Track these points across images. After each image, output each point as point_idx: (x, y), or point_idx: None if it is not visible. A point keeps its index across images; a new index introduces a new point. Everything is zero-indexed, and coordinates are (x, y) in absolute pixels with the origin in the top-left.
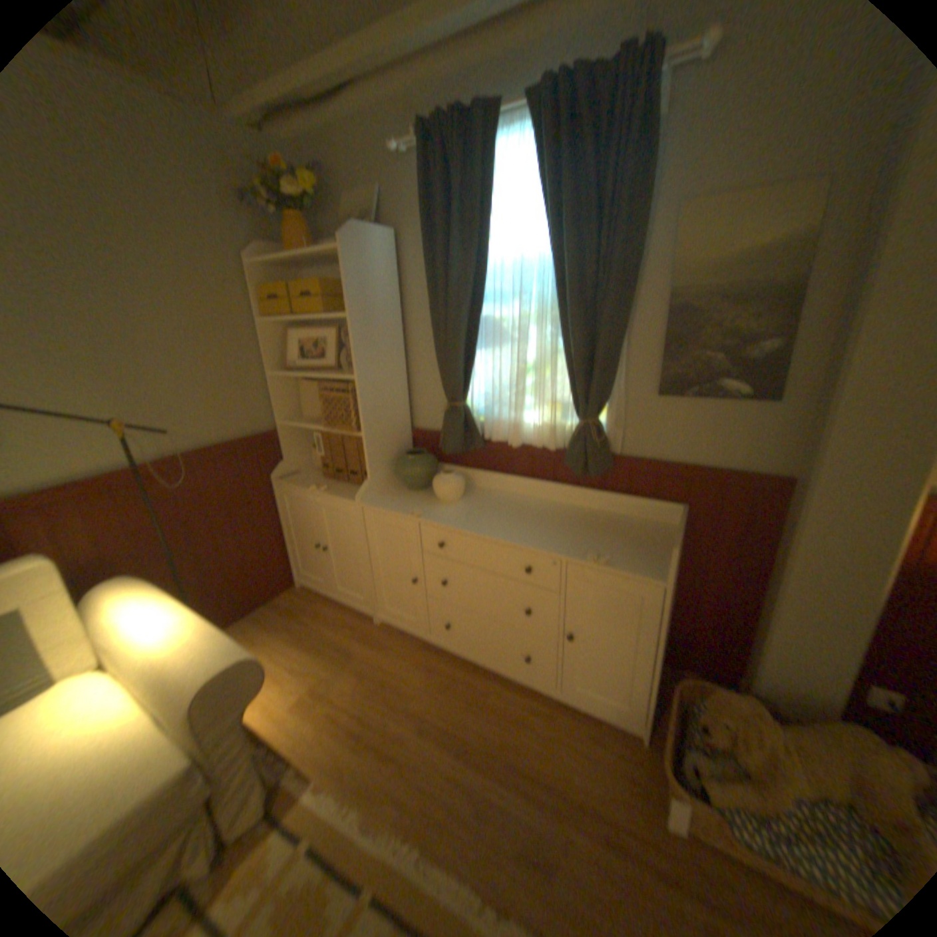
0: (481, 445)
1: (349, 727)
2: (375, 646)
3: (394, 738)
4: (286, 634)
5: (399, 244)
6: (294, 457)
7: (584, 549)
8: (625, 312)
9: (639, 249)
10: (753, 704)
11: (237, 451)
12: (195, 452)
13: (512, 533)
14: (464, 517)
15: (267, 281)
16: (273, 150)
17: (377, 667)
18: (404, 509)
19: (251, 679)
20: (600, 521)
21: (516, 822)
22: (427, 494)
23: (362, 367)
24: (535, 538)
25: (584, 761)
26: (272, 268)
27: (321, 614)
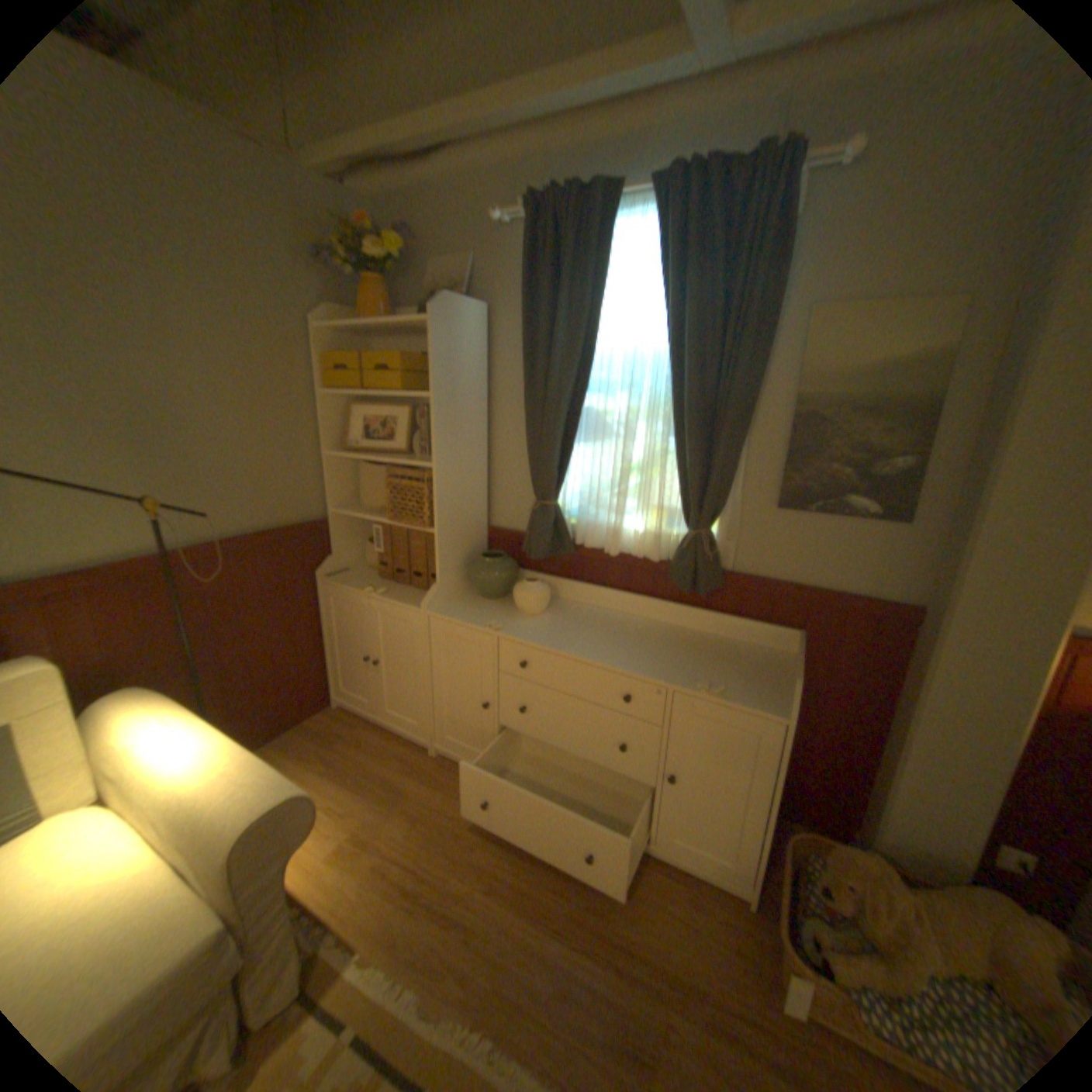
0: (571, 550)
1: (401, 882)
2: (431, 782)
3: (457, 896)
4: (322, 764)
5: (491, 319)
6: (345, 550)
7: (693, 676)
8: (748, 415)
9: (767, 350)
10: (879, 863)
11: (281, 540)
12: (233, 539)
13: (608, 654)
14: (551, 632)
15: (334, 347)
16: (352, 203)
17: (434, 807)
18: (479, 620)
19: (301, 818)
20: (706, 645)
21: (607, 1003)
22: (505, 602)
23: (442, 453)
24: (636, 661)
25: (683, 927)
26: (340, 333)
27: (364, 741)
